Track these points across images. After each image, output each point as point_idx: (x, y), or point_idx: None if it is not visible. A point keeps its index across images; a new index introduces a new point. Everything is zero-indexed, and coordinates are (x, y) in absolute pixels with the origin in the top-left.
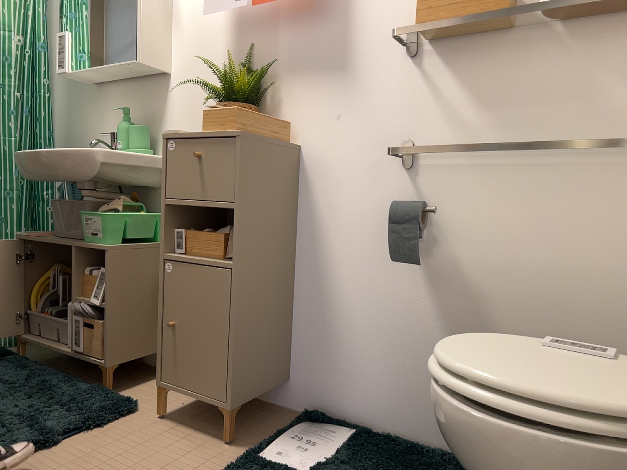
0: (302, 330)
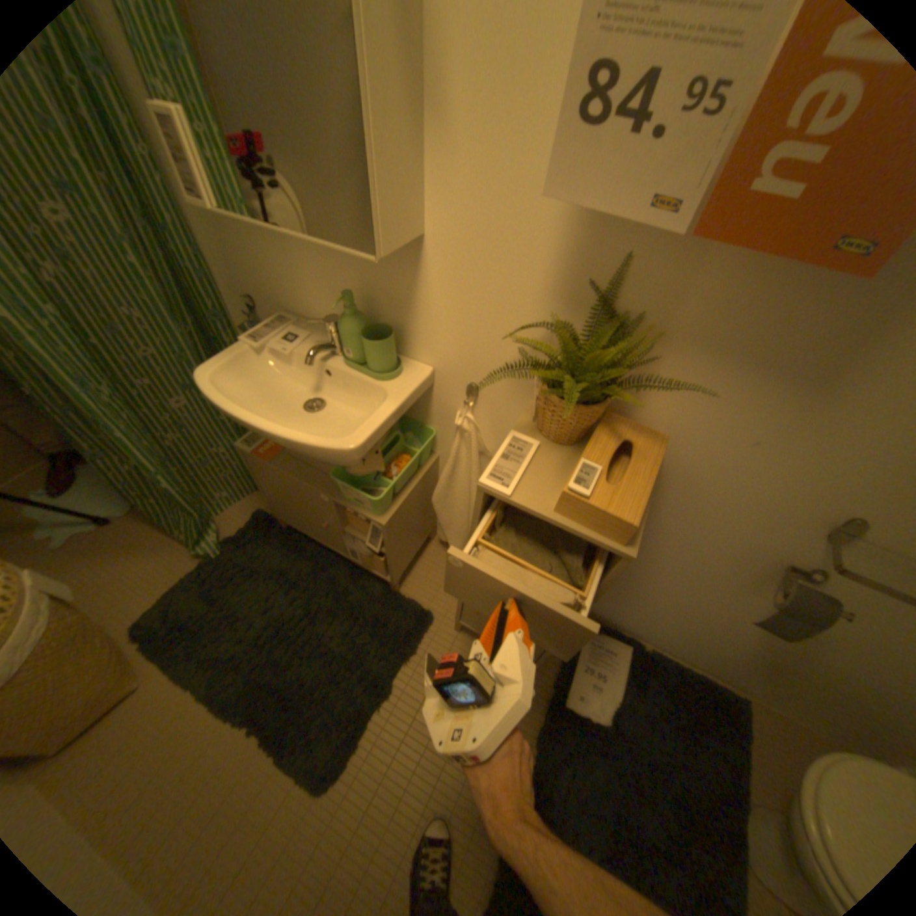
0: None
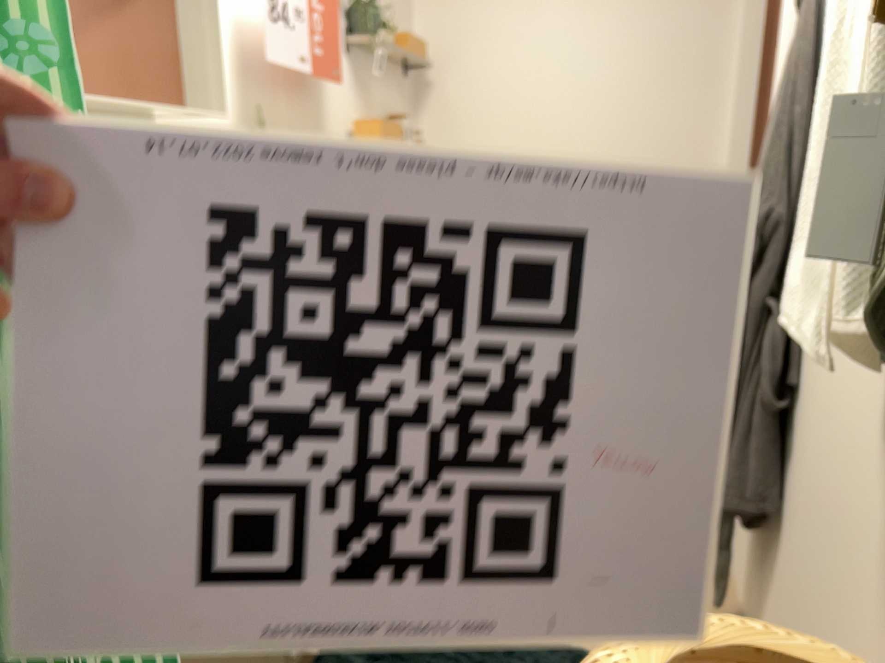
0: None
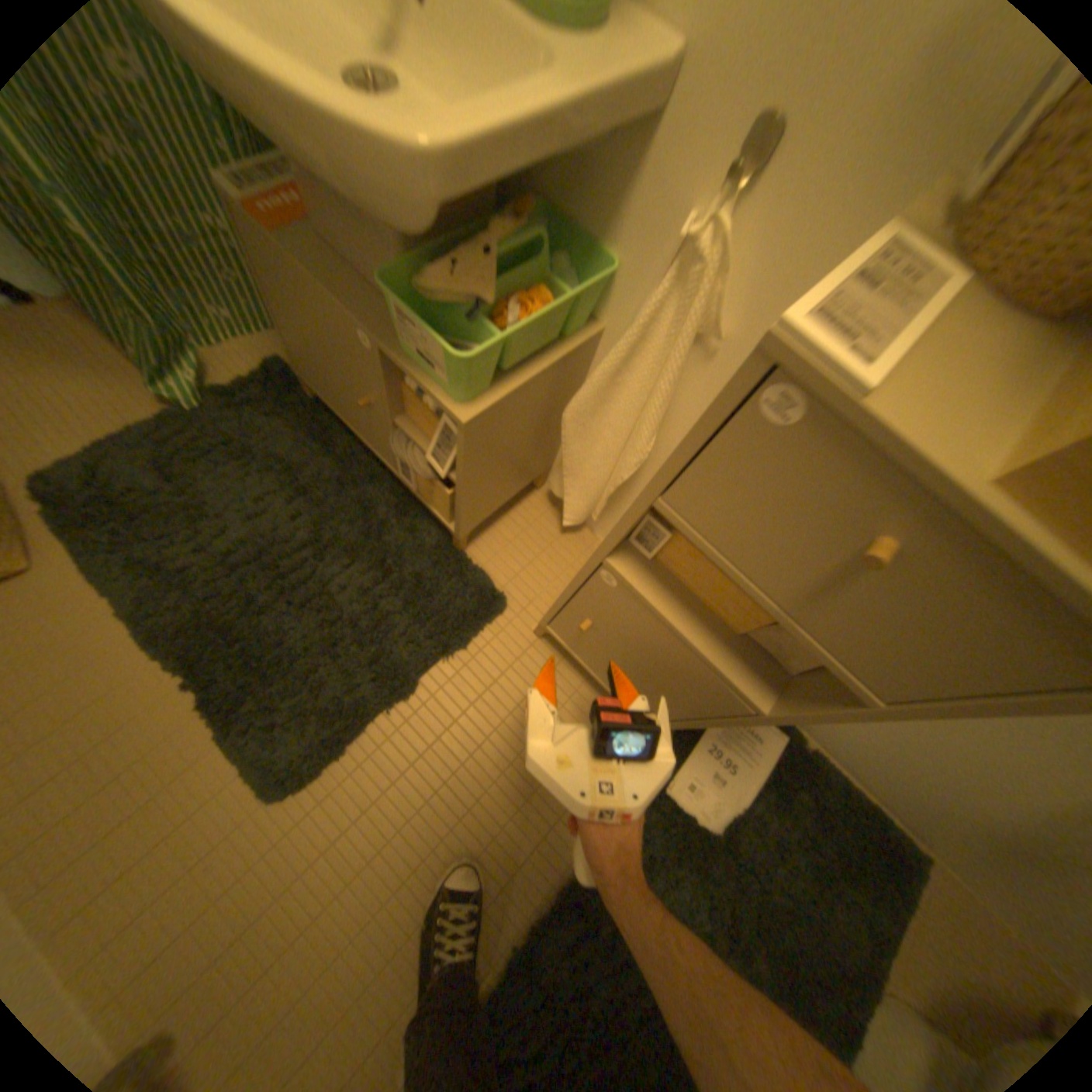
0: None
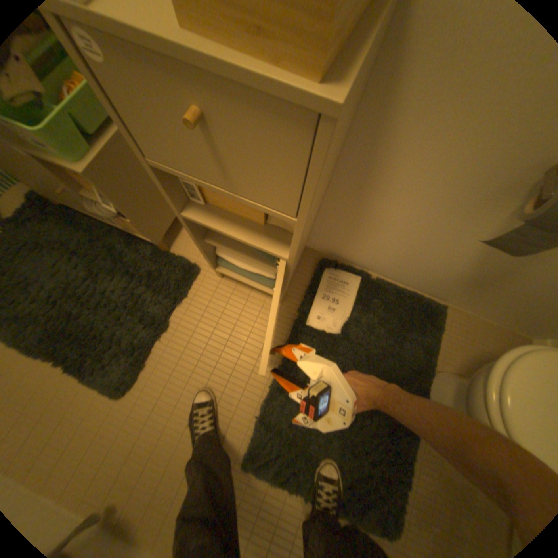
0: (330, 217)
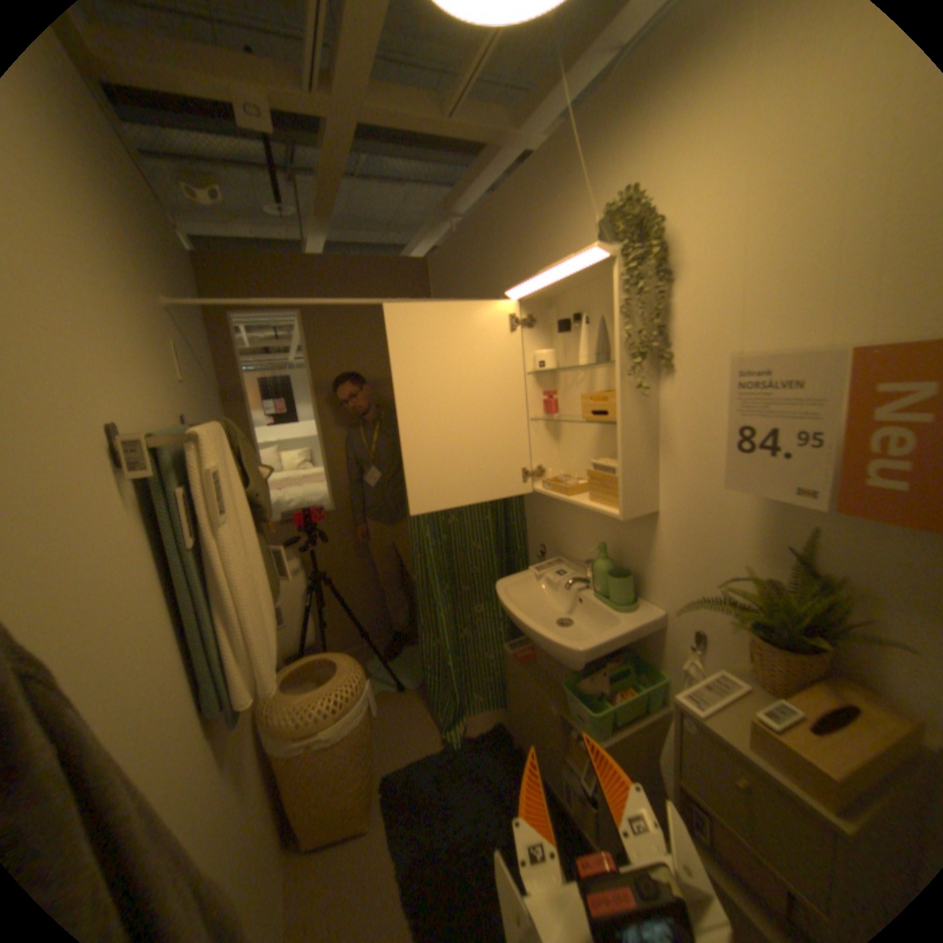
0: None
